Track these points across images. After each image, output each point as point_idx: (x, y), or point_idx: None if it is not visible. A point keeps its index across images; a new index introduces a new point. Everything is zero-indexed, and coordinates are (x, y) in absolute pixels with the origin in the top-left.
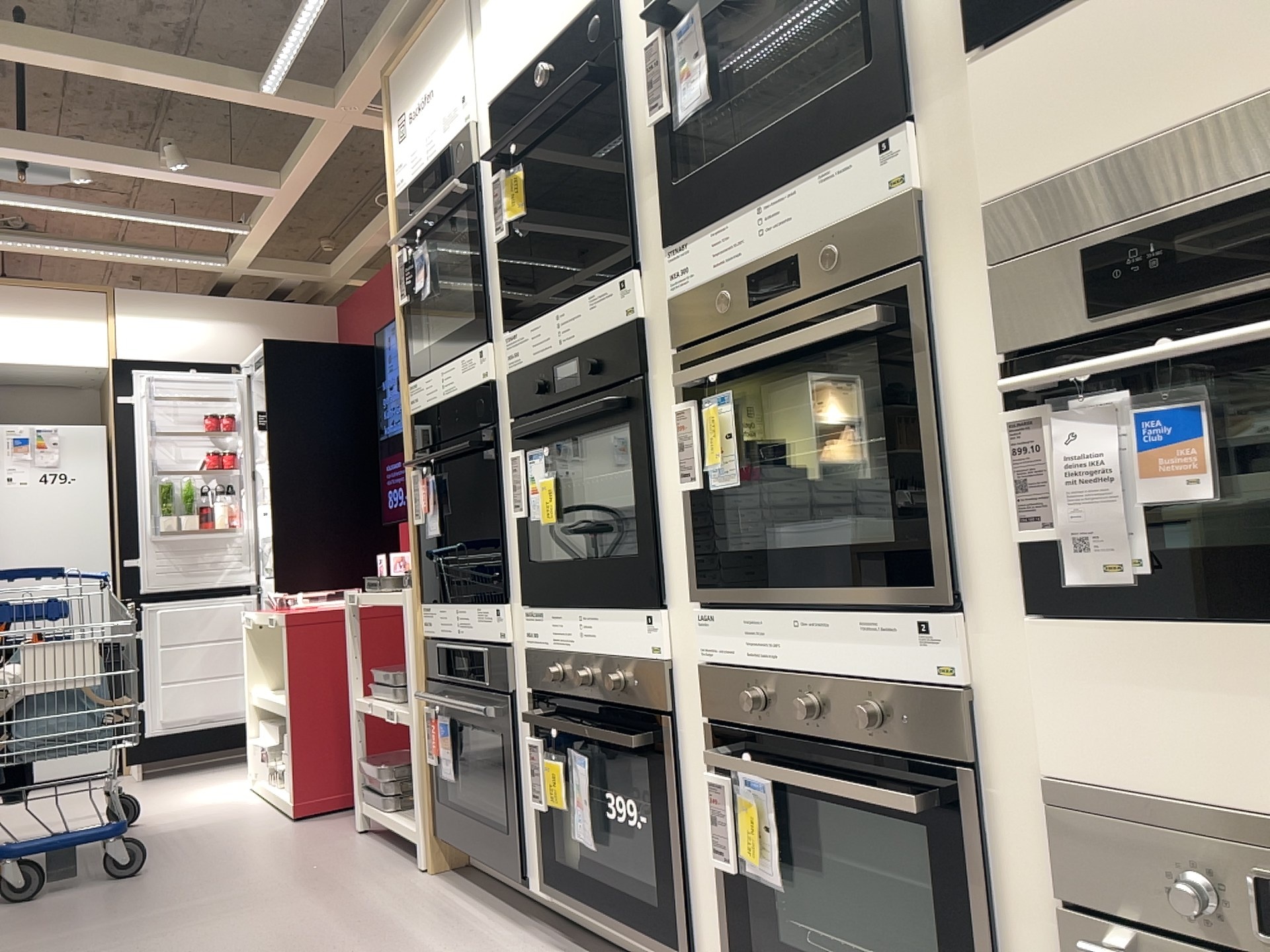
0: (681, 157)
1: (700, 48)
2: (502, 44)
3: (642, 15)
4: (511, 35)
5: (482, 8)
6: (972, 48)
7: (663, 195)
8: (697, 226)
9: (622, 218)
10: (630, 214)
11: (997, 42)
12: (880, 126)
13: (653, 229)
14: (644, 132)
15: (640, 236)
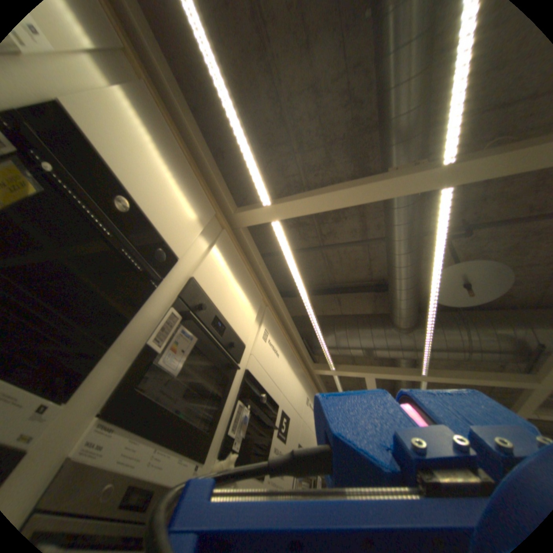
0: (143, 377)
1: (186, 355)
2: (114, 136)
3: (188, 313)
4: (124, 150)
5: (121, 95)
6: (219, 458)
7: (120, 382)
8: (126, 428)
9: (82, 358)
10: (90, 363)
11: (220, 460)
12: (197, 458)
13: (95, 391)
14: (136, 334)
15: (83, 385)
